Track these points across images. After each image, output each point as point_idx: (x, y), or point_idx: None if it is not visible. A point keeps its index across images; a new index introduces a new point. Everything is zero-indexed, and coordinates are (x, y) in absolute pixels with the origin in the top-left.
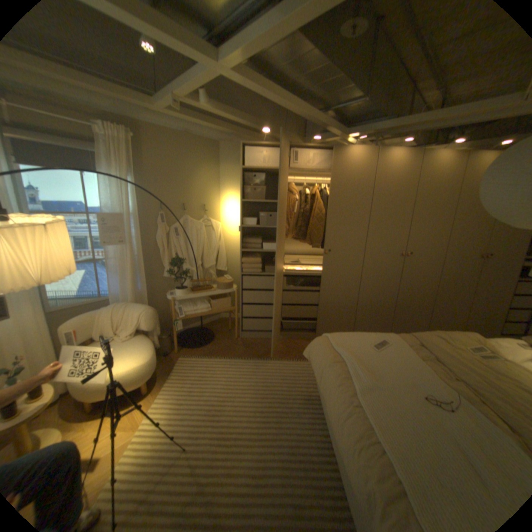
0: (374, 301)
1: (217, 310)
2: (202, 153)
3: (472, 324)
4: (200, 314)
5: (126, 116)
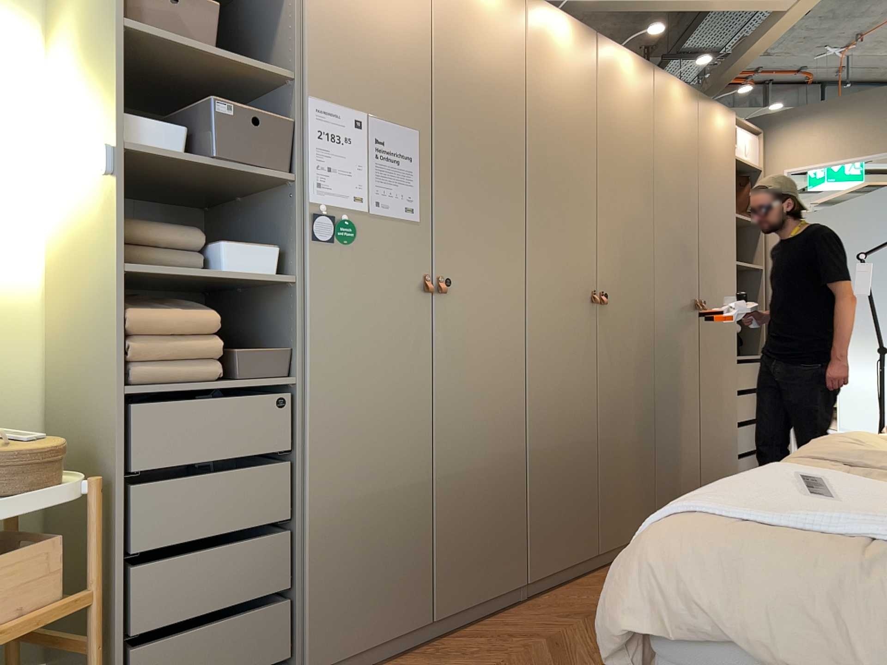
0: (563, 445)
1: None
2: None
3: (708, 471)
4: None
5: None
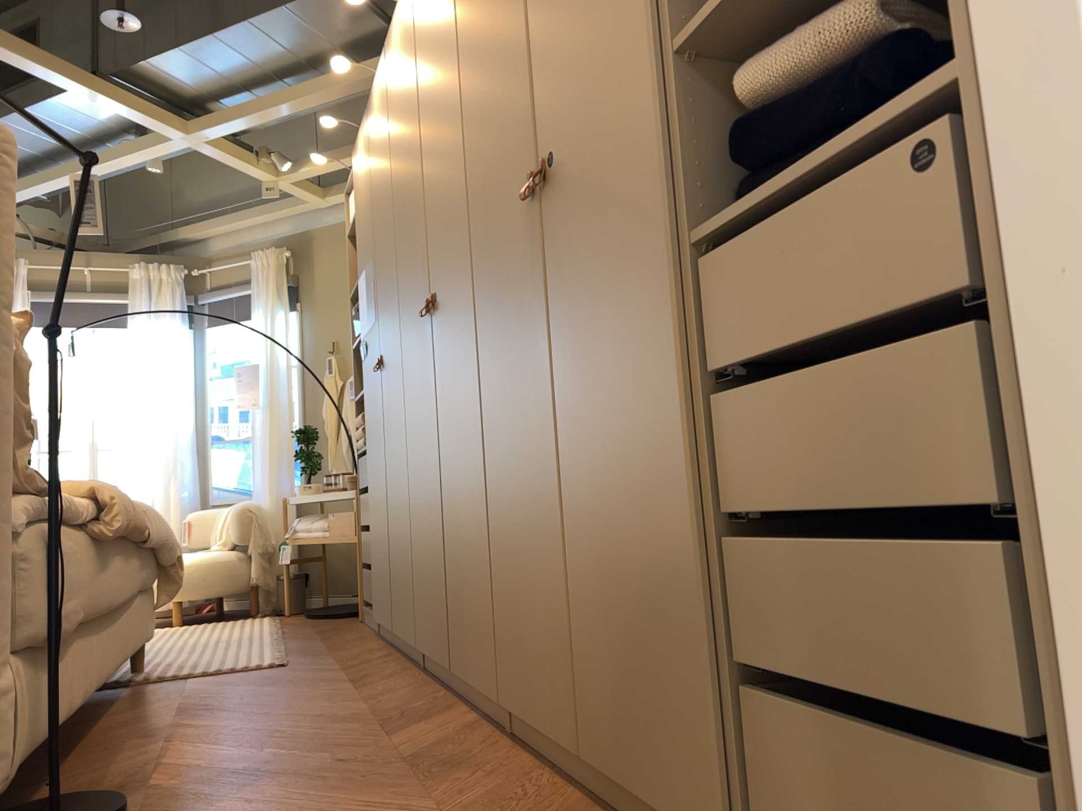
0: (425, 499)
1: (342, 534)
2: None
3: (584, 632)
4: (318, 537)
5: (313, 233)
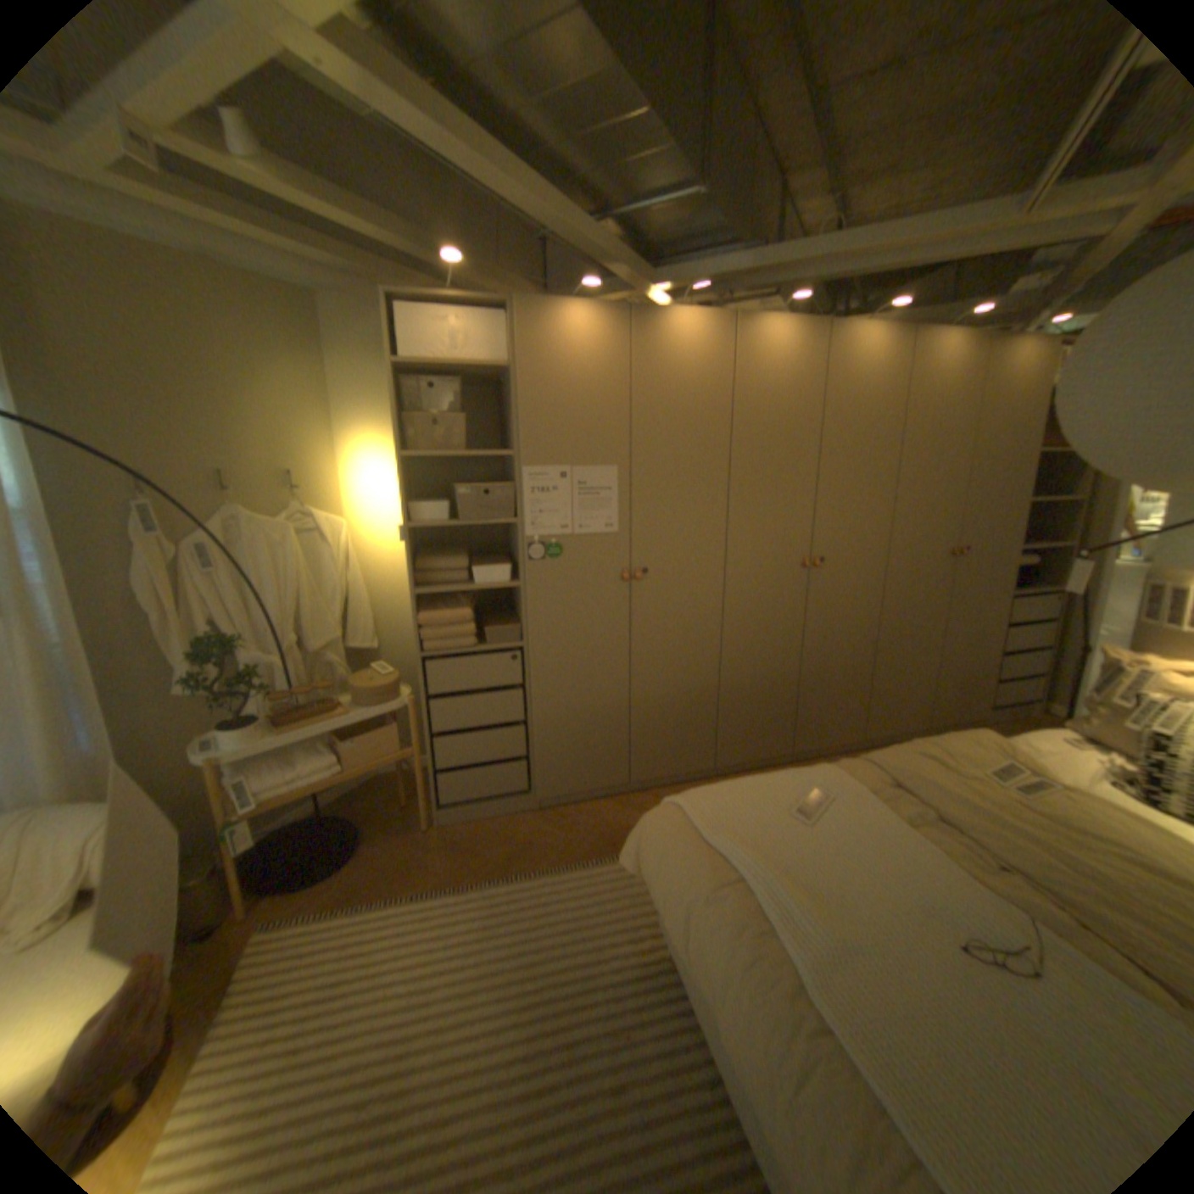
0: (755, 679)
1: (361, 766)
2: (265, 323)
3: (944, 698)
4: (310, 791)
5: None
